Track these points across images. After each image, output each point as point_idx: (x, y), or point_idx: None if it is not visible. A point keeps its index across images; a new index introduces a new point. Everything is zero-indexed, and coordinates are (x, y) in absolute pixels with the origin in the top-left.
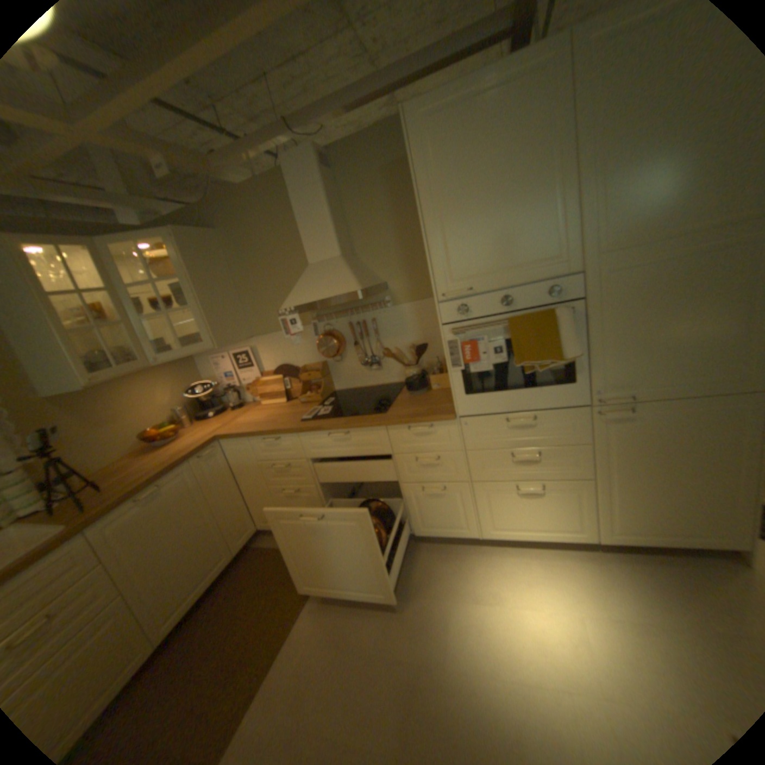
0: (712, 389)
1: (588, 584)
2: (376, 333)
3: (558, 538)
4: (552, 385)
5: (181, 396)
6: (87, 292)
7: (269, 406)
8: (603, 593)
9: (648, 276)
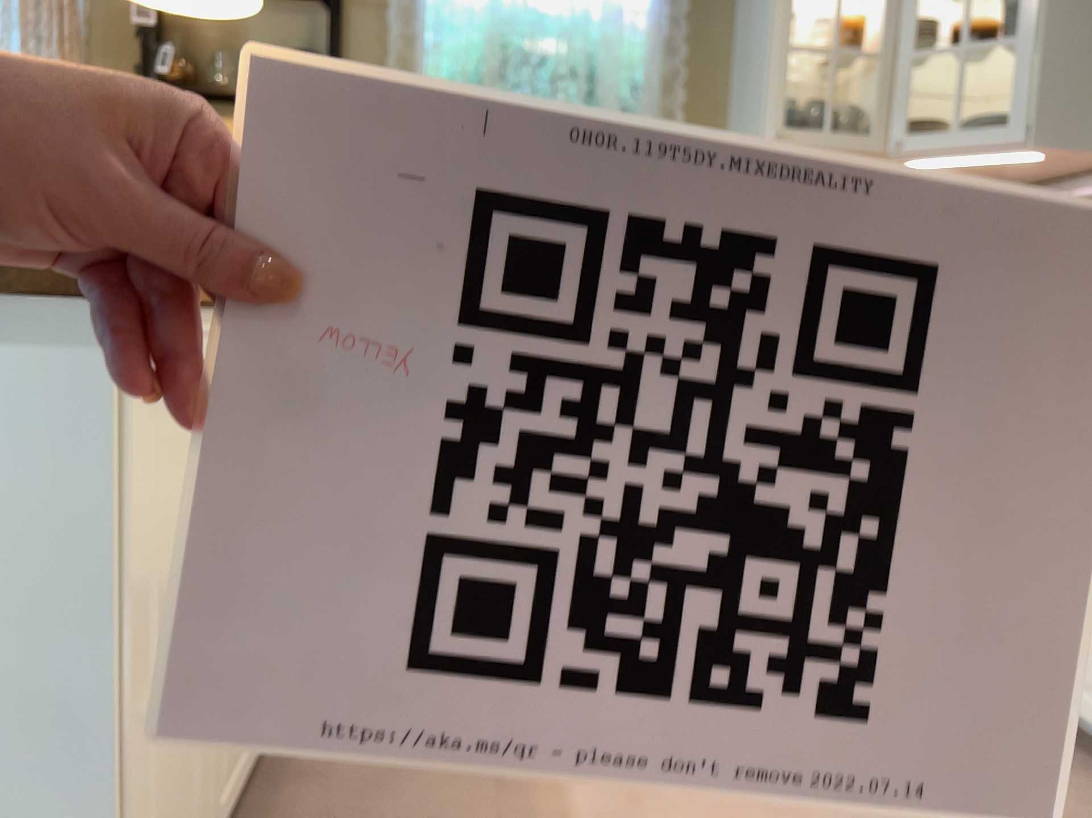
0: None
1: None
2: None
3: None
4: None
5: None
6: None
7: None
8: None
9: None
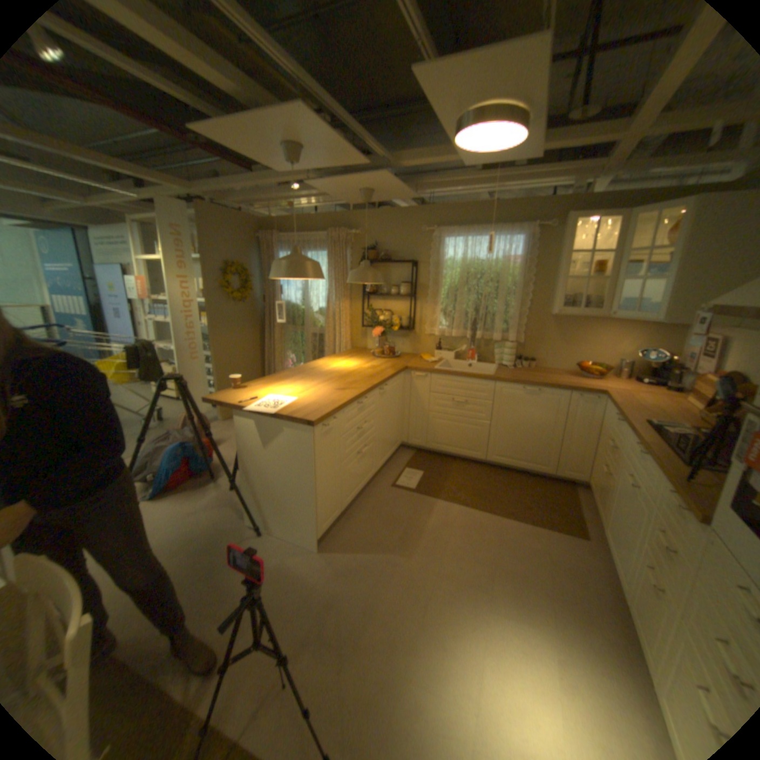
0: None
1: None
2: None
3: None
4: None
5: (644, 354)
6: (608, 250)
7: (685, 404)
8: None
9: None
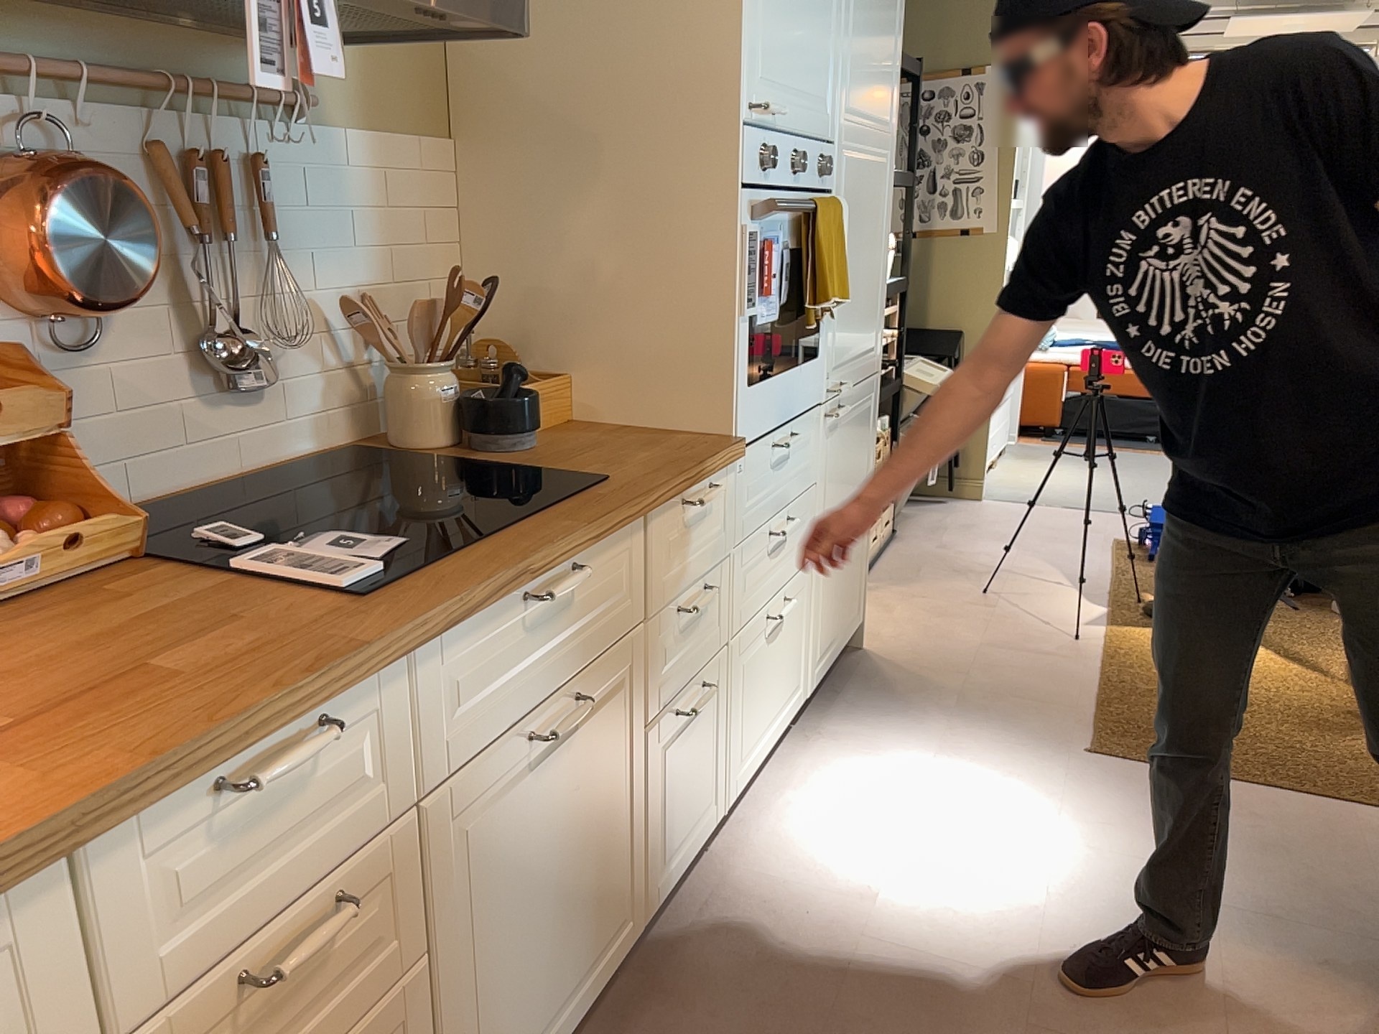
0: (867, 368)
1: (855, 761)
2: (276, 220)
3: (785, 719)
4: (802, 362)
5: None
6: None
7: None
8: (878, 754)
9: (859, 179)
